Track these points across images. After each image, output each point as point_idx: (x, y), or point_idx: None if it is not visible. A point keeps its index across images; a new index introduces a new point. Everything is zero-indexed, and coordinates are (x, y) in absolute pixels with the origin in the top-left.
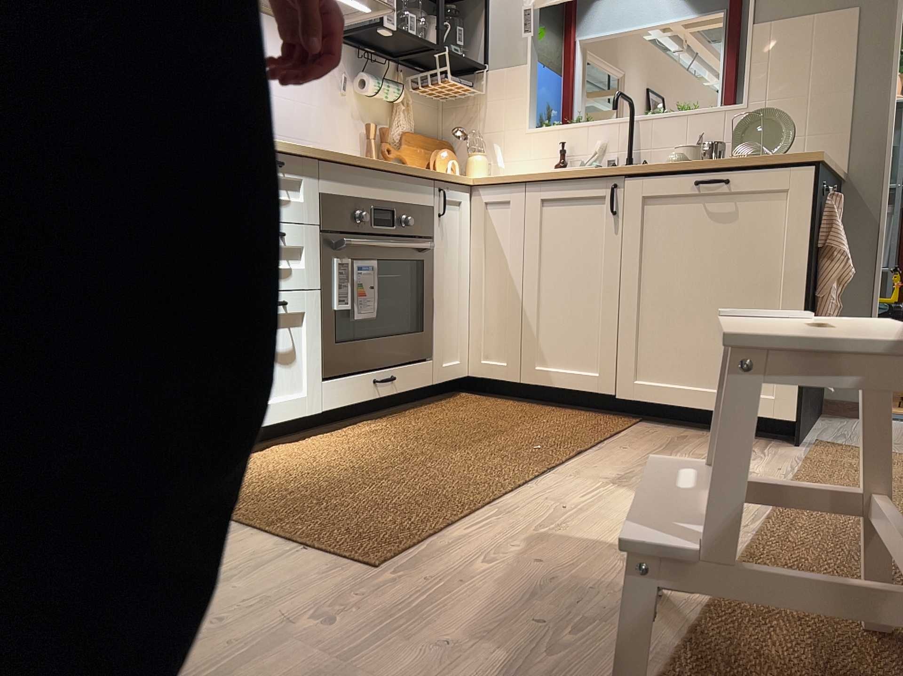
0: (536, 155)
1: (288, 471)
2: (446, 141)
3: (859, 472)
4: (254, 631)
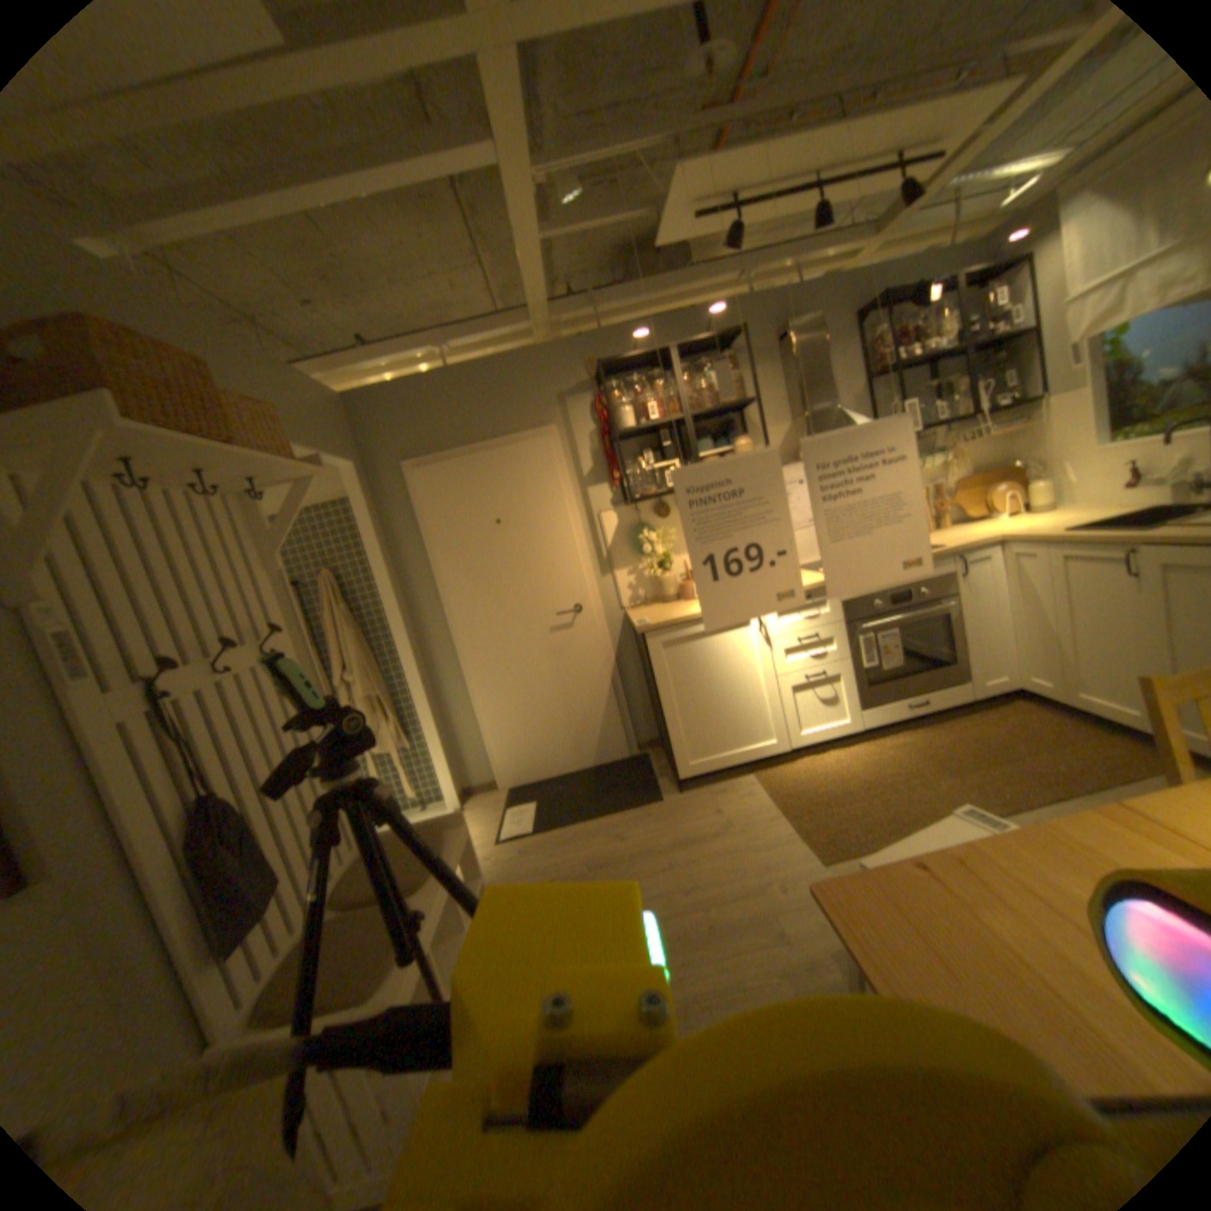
0: (1111, 473)
1: (822, 777)
2: (1020, 462)
3: None
4: (751, 881)
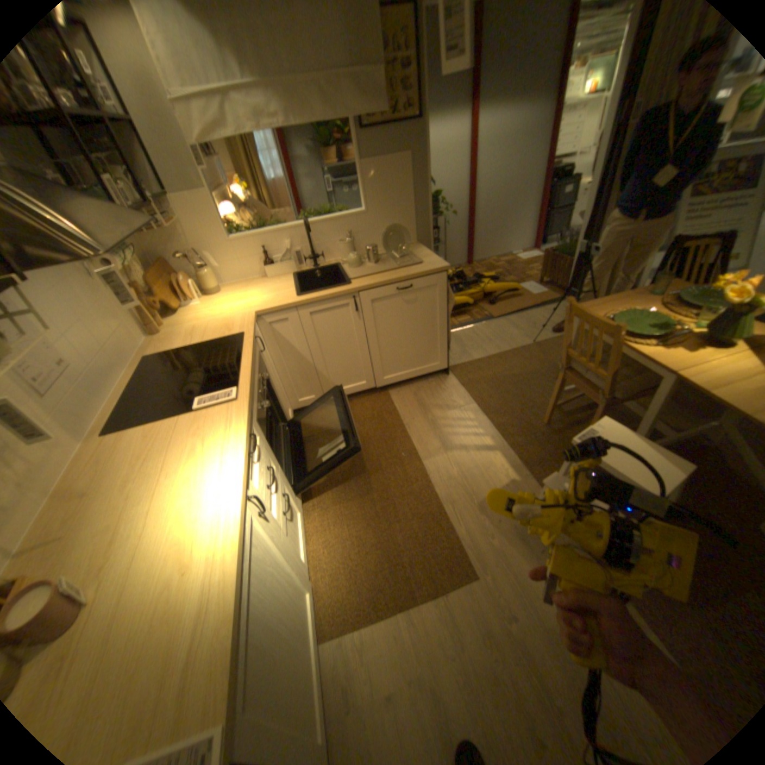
0: (241, 256)
1: (352, 561)
2: (153, 255)
3: (483, 385)
4: (509, 650)
